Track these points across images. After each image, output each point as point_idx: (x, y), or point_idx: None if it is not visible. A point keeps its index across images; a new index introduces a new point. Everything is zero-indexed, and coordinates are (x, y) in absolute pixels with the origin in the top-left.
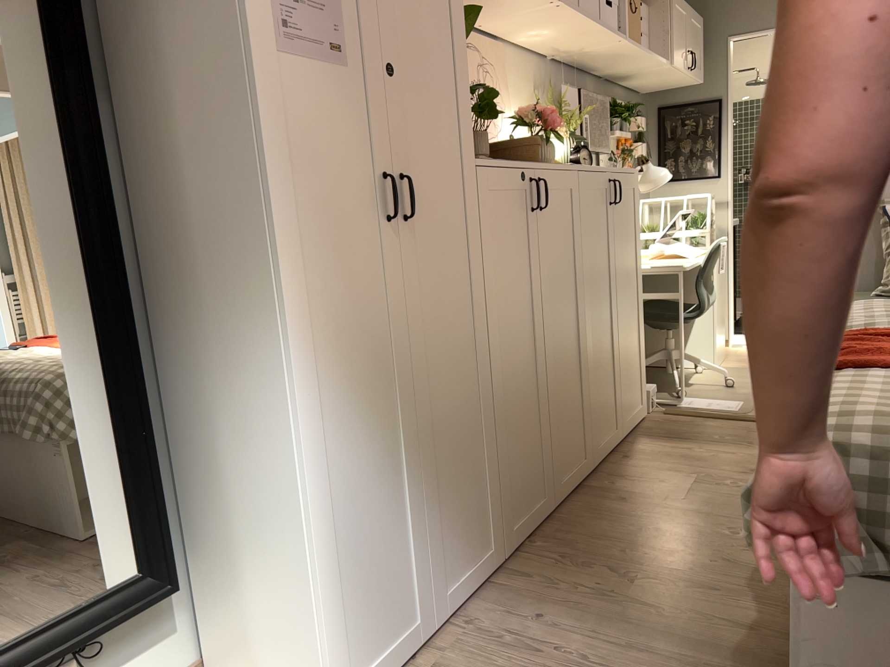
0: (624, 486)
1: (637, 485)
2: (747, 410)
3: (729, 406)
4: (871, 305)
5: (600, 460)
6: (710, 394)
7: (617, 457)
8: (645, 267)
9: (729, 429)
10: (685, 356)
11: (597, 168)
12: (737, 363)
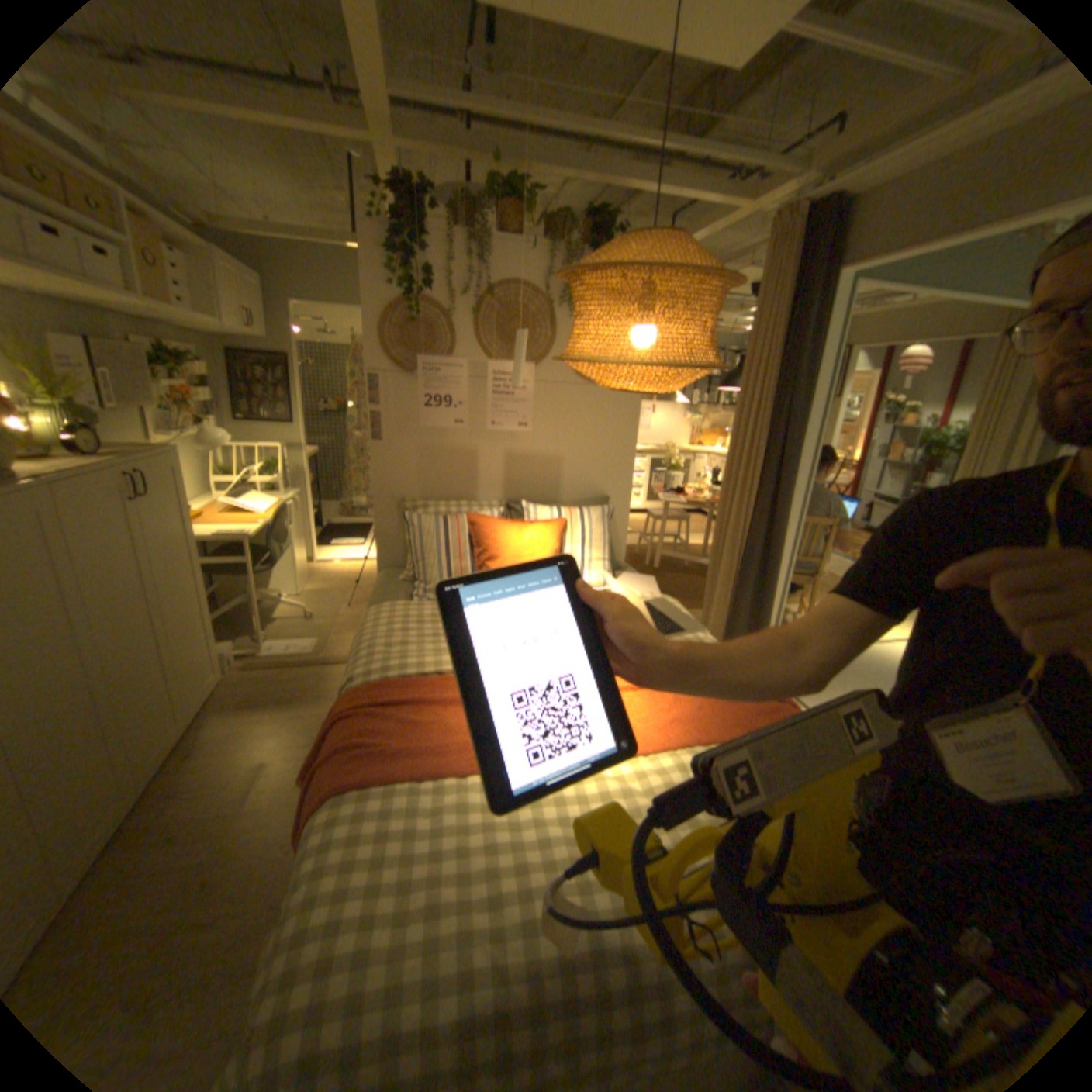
0: (176, 814)
1: (192, 807)
2: (322, 651)
3: (307, 647)
4: (397, 616)
5: (153, 775)
6: (292, 632)
7: (176, 763)
8: (211, 532)
9: (303, 681)
10: (271, 592)
11: (102, 462)
12: (322, 584)
